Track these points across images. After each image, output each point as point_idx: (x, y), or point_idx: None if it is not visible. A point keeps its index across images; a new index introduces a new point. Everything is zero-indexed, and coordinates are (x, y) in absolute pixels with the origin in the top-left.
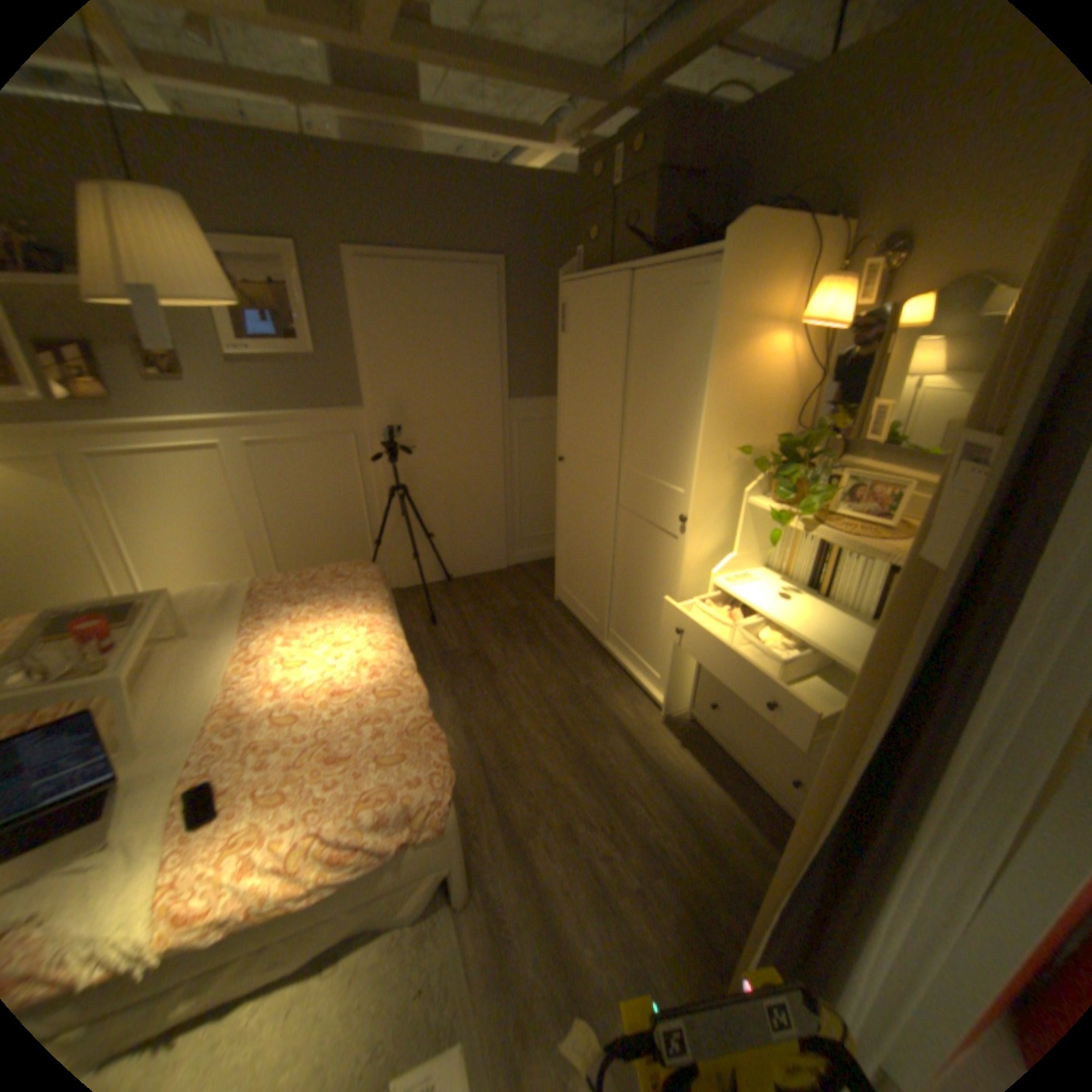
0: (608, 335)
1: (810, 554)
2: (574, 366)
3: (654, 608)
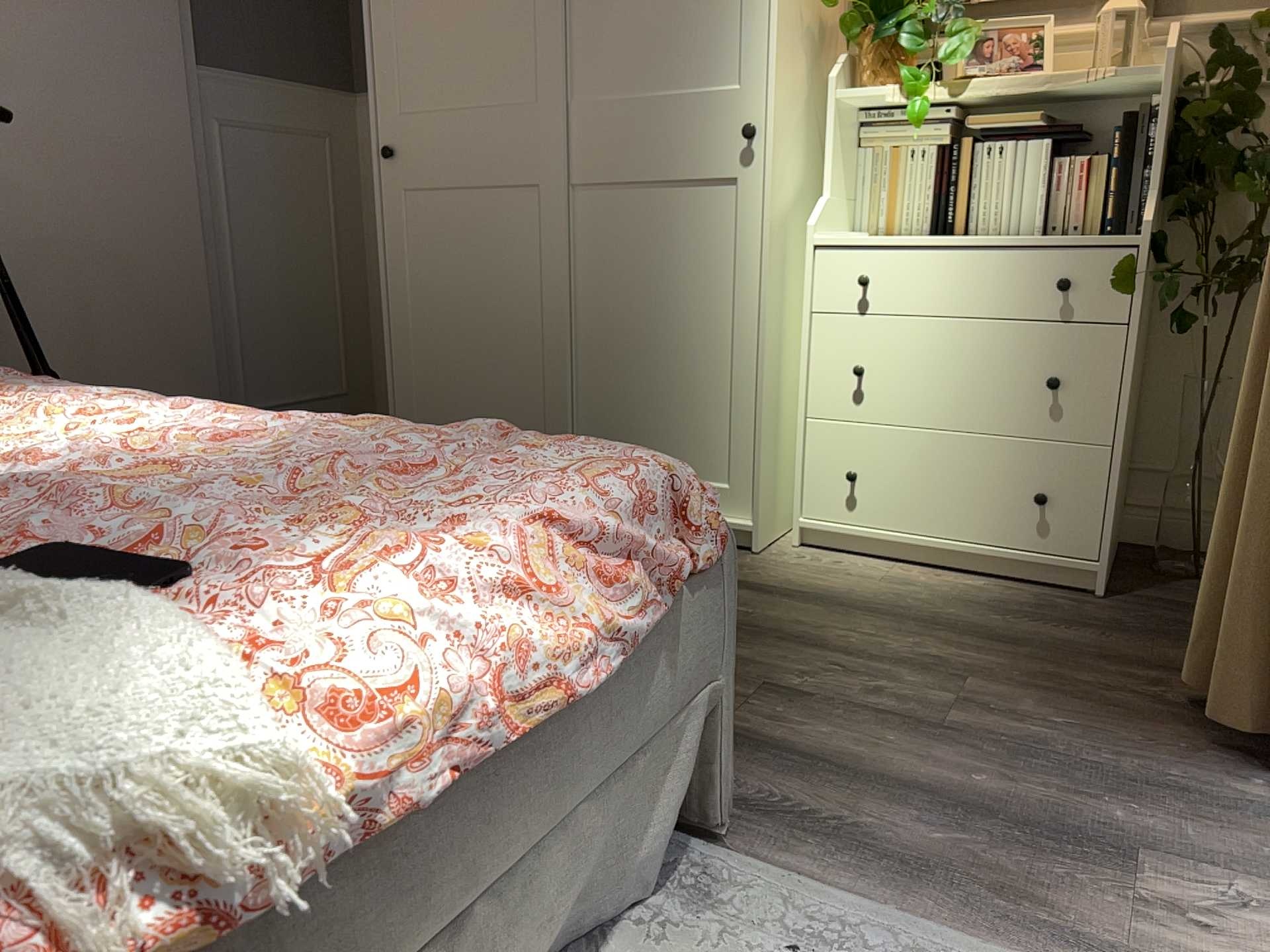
0: None
1: (924, 182)
2: None
3: (696, 351)
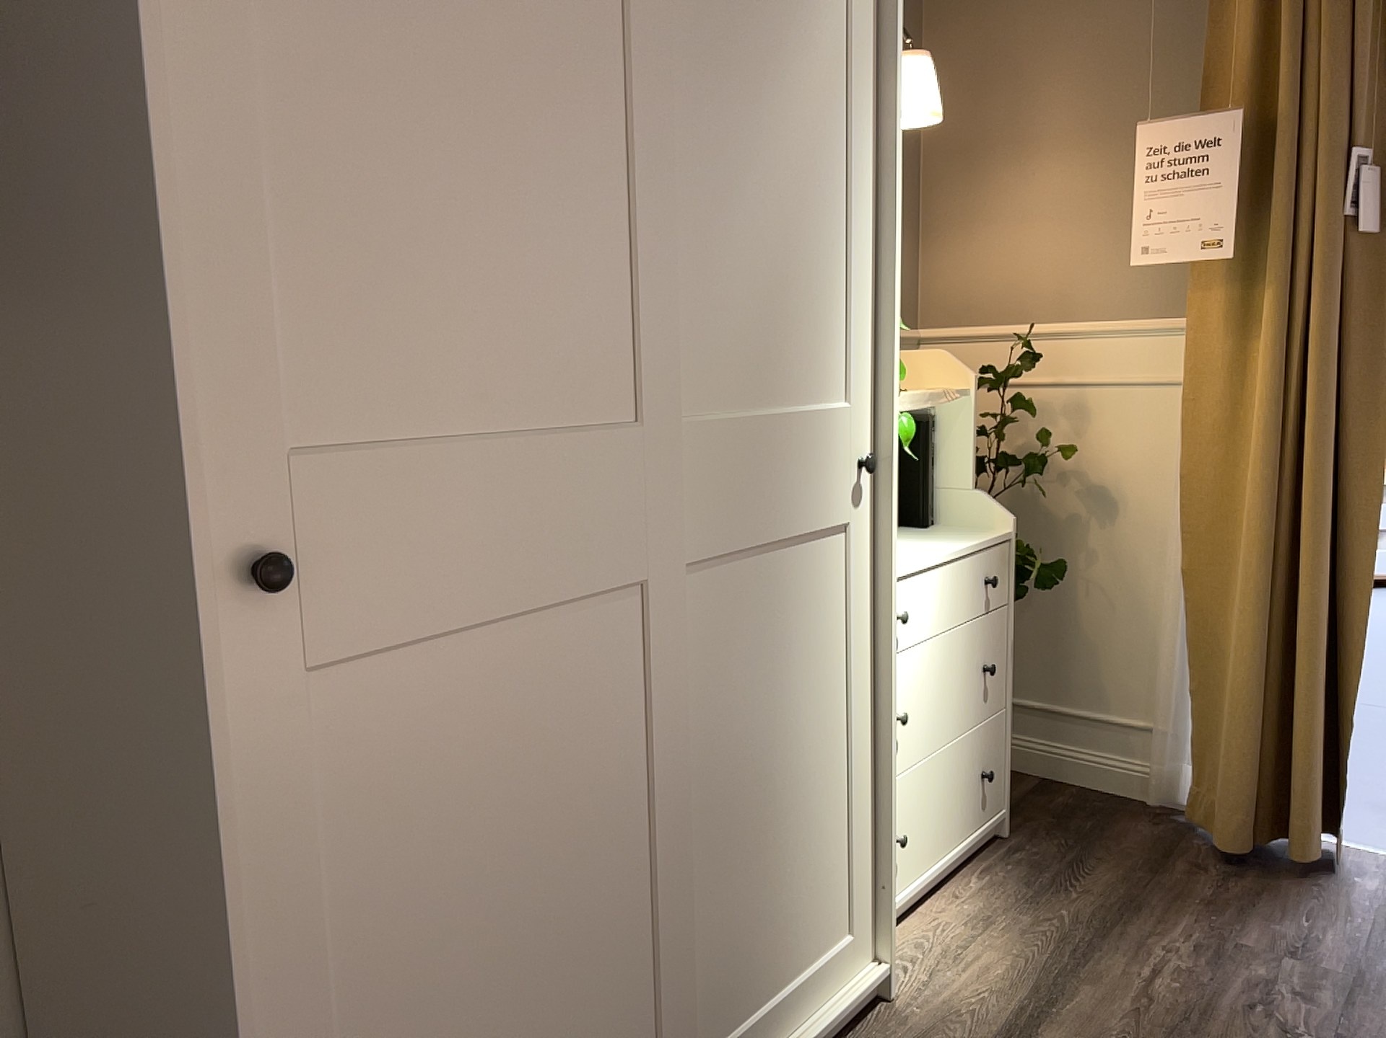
0: None
1: None
2: None
3: (817, 773)
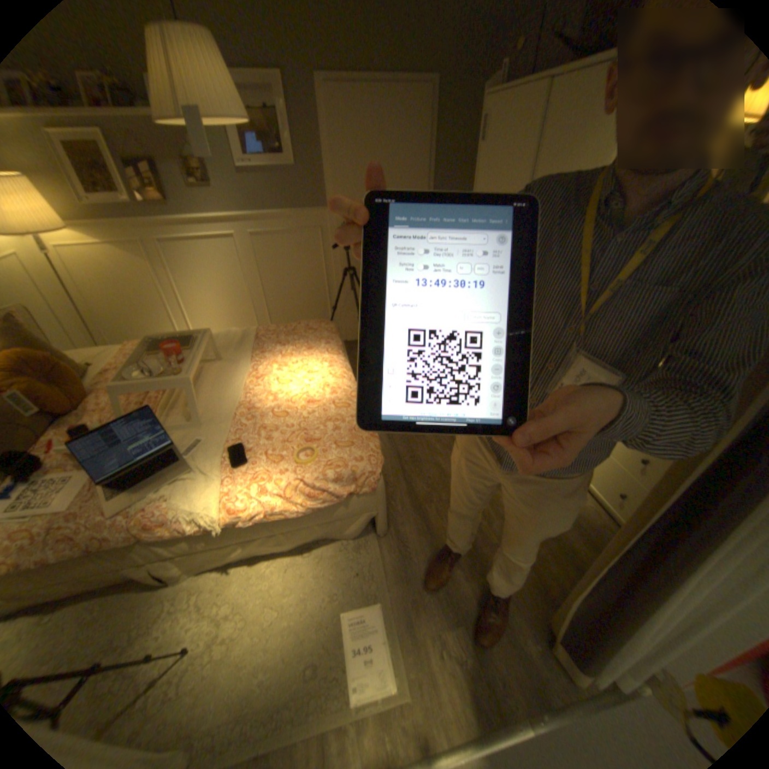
0: (522, 141)
1: None
2: (490, 171)
3: None
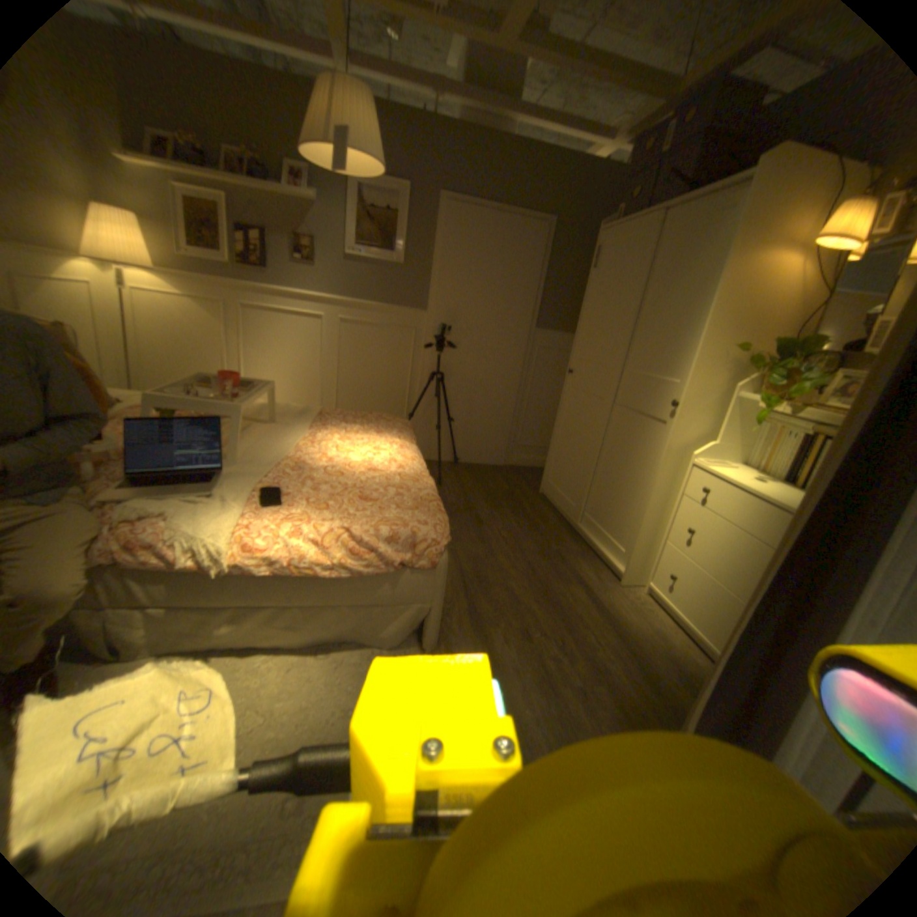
0: (636, 263)
1: (792, 450)
2: (600, 293)
3: (632, 488)
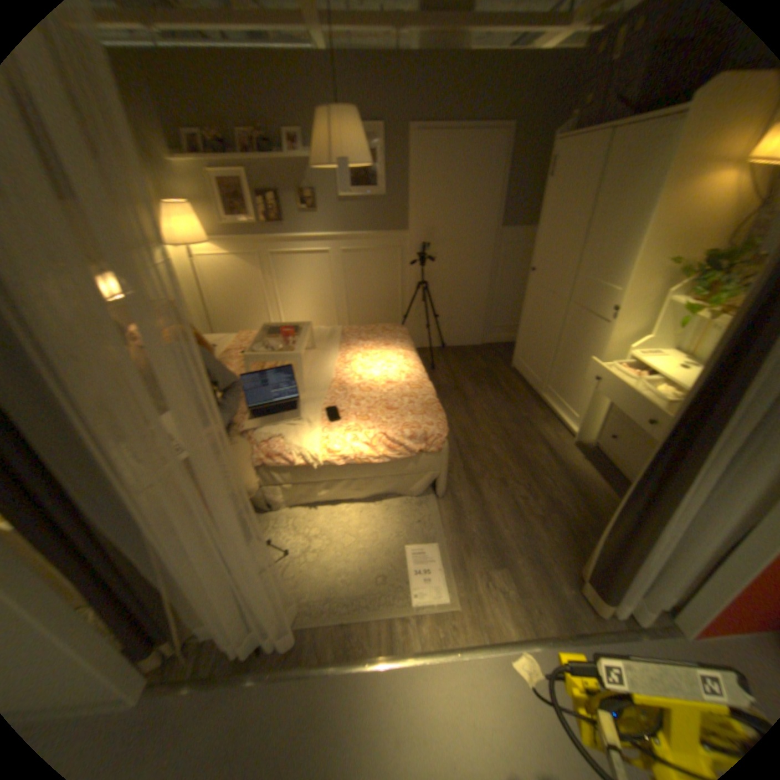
0: (587, 177)
1: (715, 340)
2: (557, 201)
3: (584, 371)
